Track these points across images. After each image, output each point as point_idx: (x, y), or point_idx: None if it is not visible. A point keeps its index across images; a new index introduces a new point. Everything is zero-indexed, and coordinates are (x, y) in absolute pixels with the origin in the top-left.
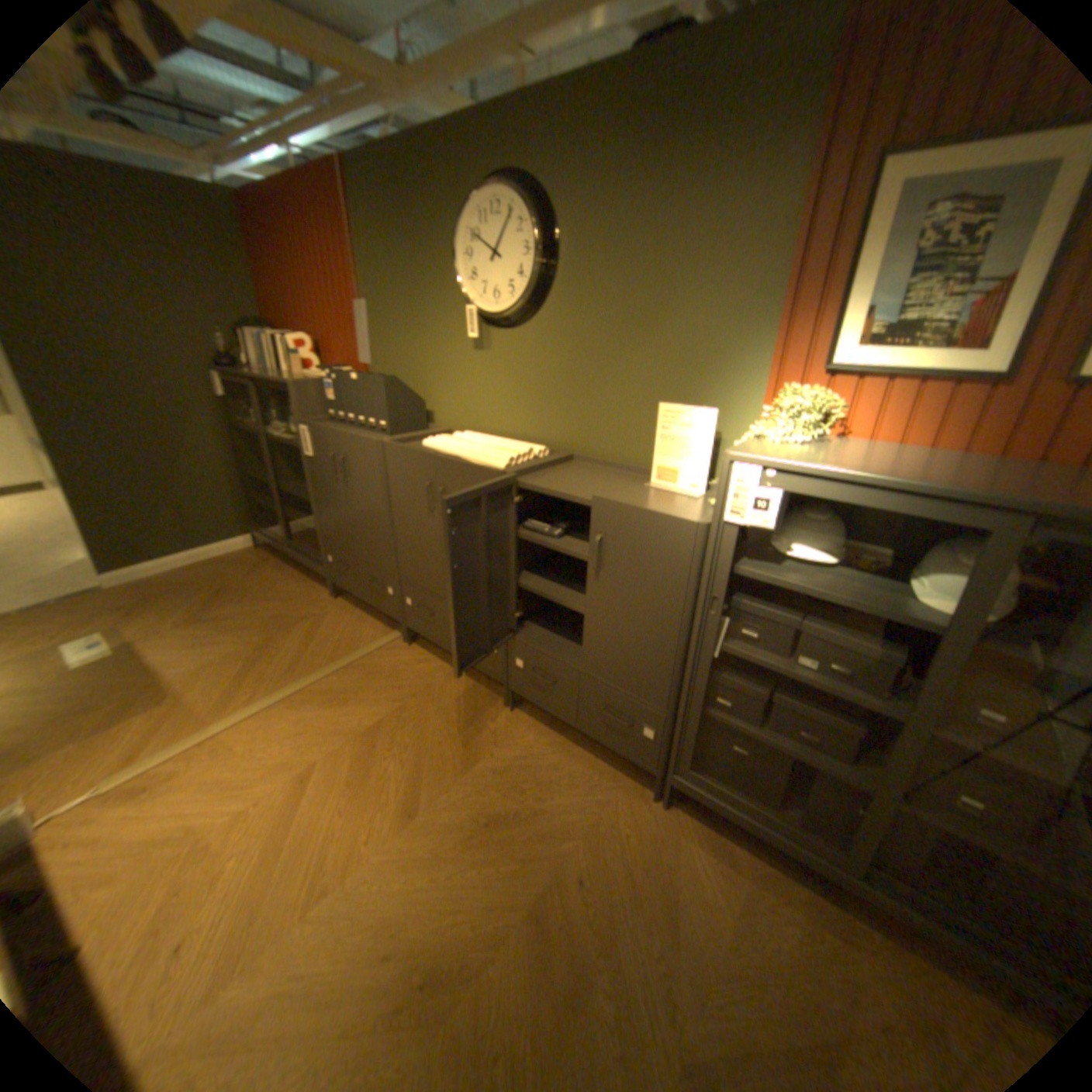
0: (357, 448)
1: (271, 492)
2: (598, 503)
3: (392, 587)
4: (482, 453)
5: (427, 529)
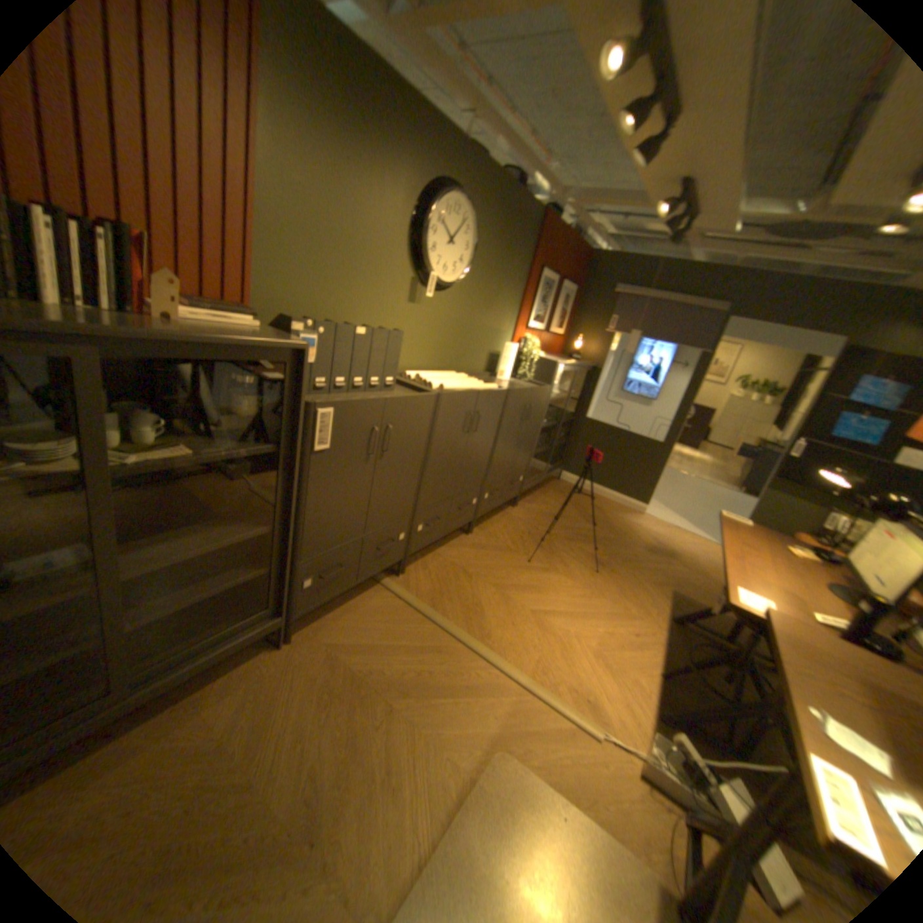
0: (412, 409)
1: (105, 602)
2: (533, 390)
3: (406, 529)
4: (472, 383)
5: (457, 449)
